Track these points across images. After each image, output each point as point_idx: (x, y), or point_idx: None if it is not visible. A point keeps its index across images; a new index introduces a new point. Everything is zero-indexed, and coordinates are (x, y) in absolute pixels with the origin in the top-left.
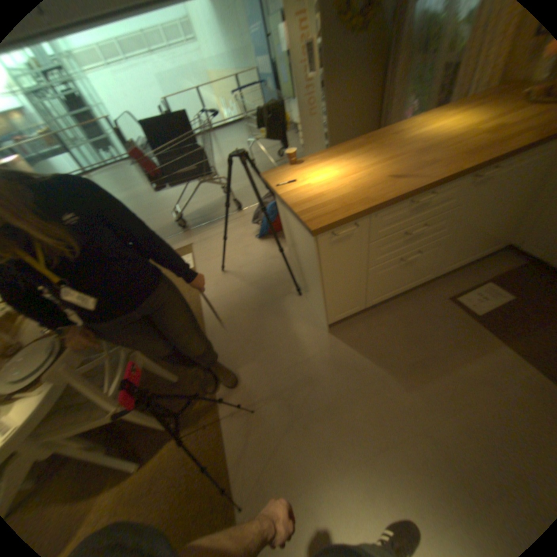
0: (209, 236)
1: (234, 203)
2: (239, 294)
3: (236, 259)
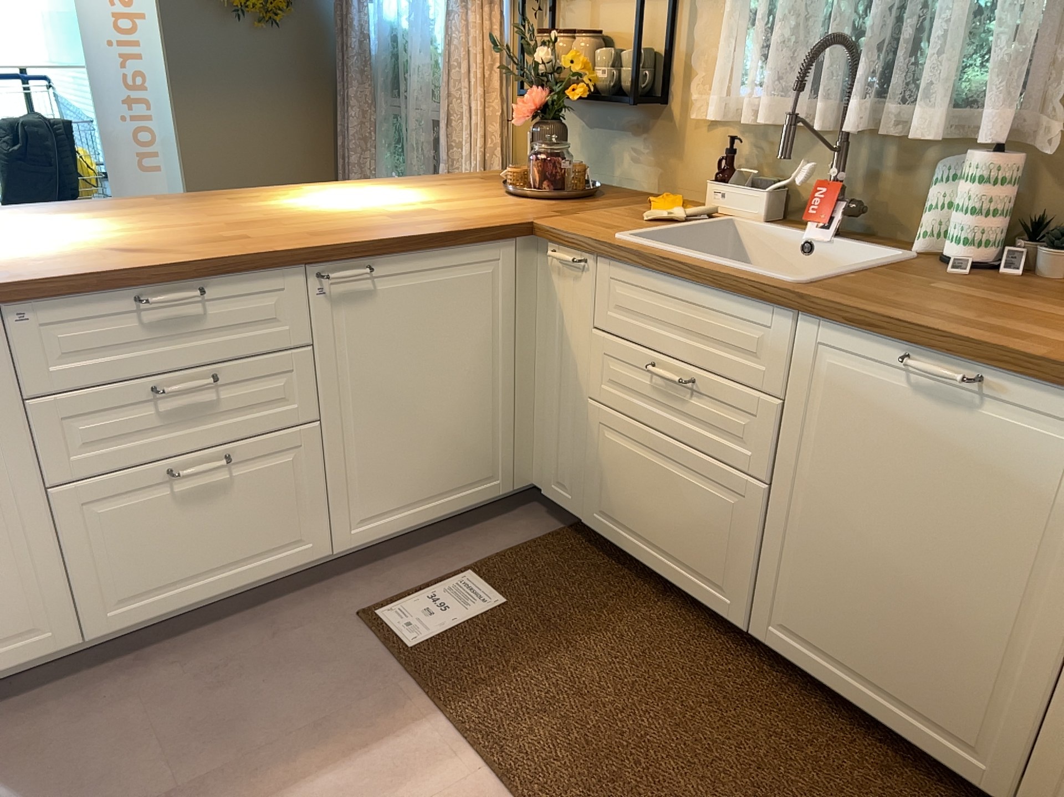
0: None
1: None
2: None
3: None
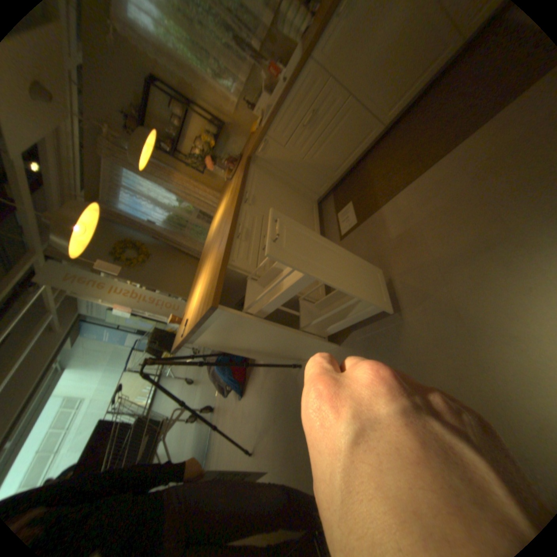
0: (215, 460)
1: (204, 413)
2: (278, 442)
3: (248, 433)
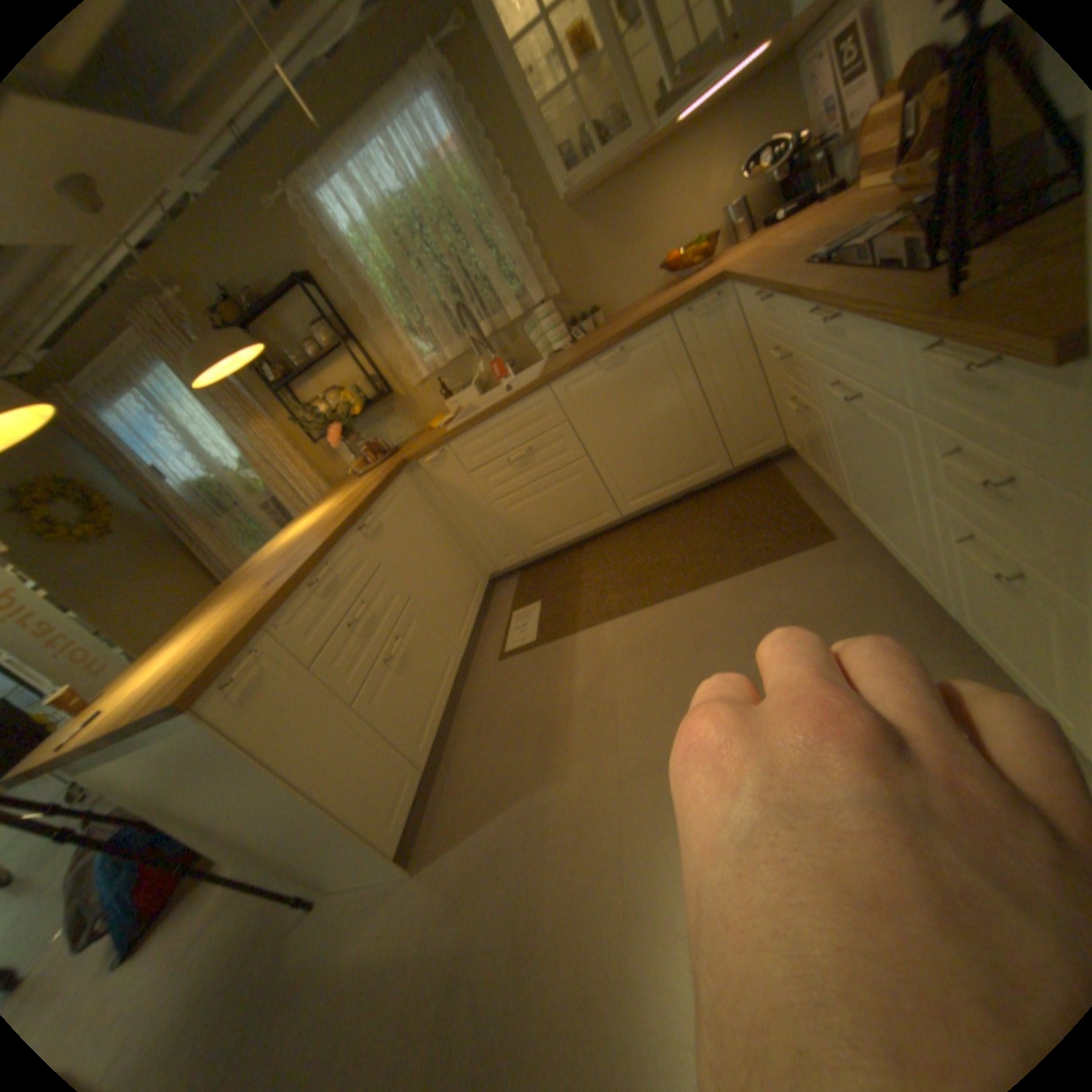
0: None
1: None
2: None
3: None
